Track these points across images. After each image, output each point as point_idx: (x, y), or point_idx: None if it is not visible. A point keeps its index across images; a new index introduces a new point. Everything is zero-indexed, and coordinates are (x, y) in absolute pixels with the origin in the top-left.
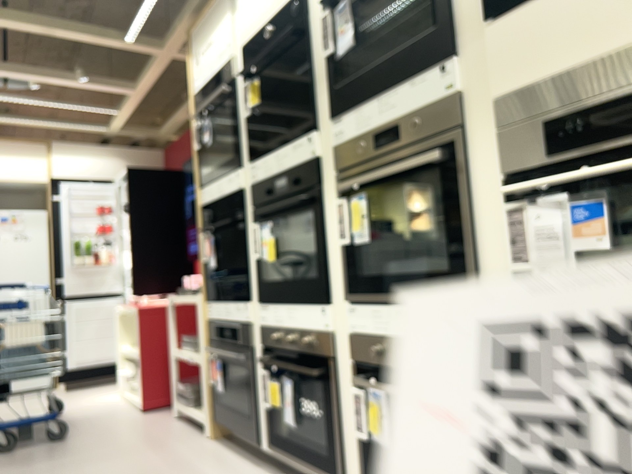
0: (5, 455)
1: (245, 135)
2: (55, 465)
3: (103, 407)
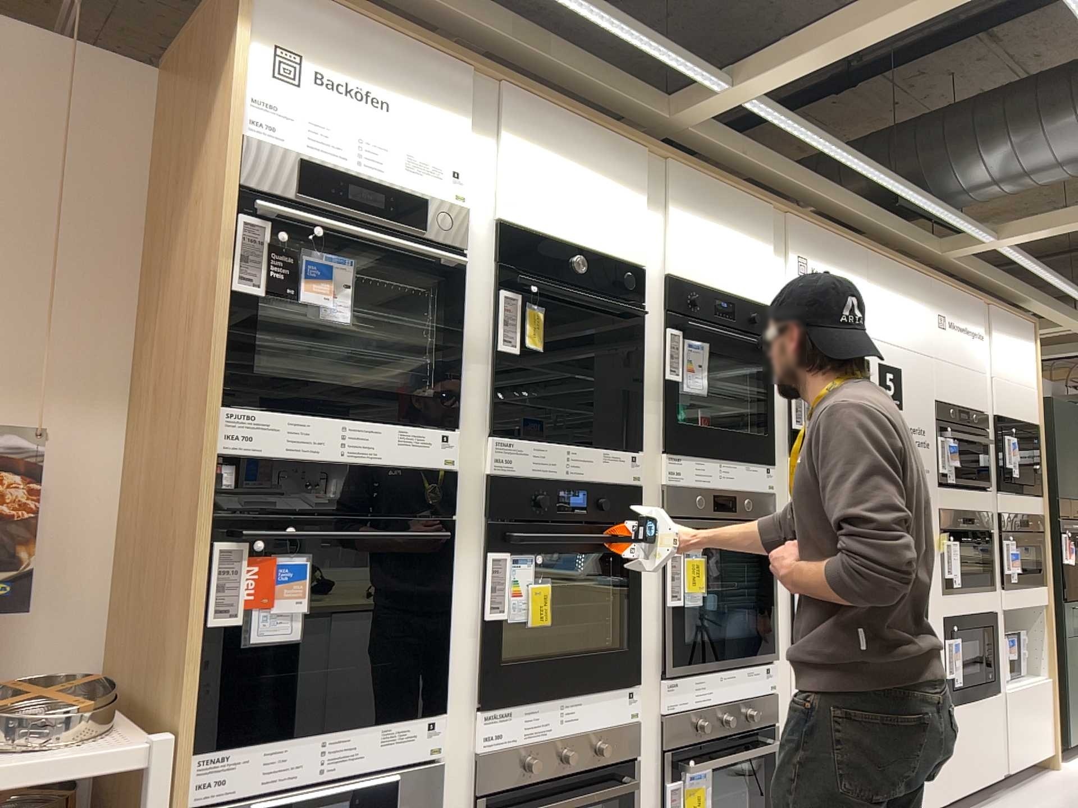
0: None
1: (478, 376)
2: None
3: None
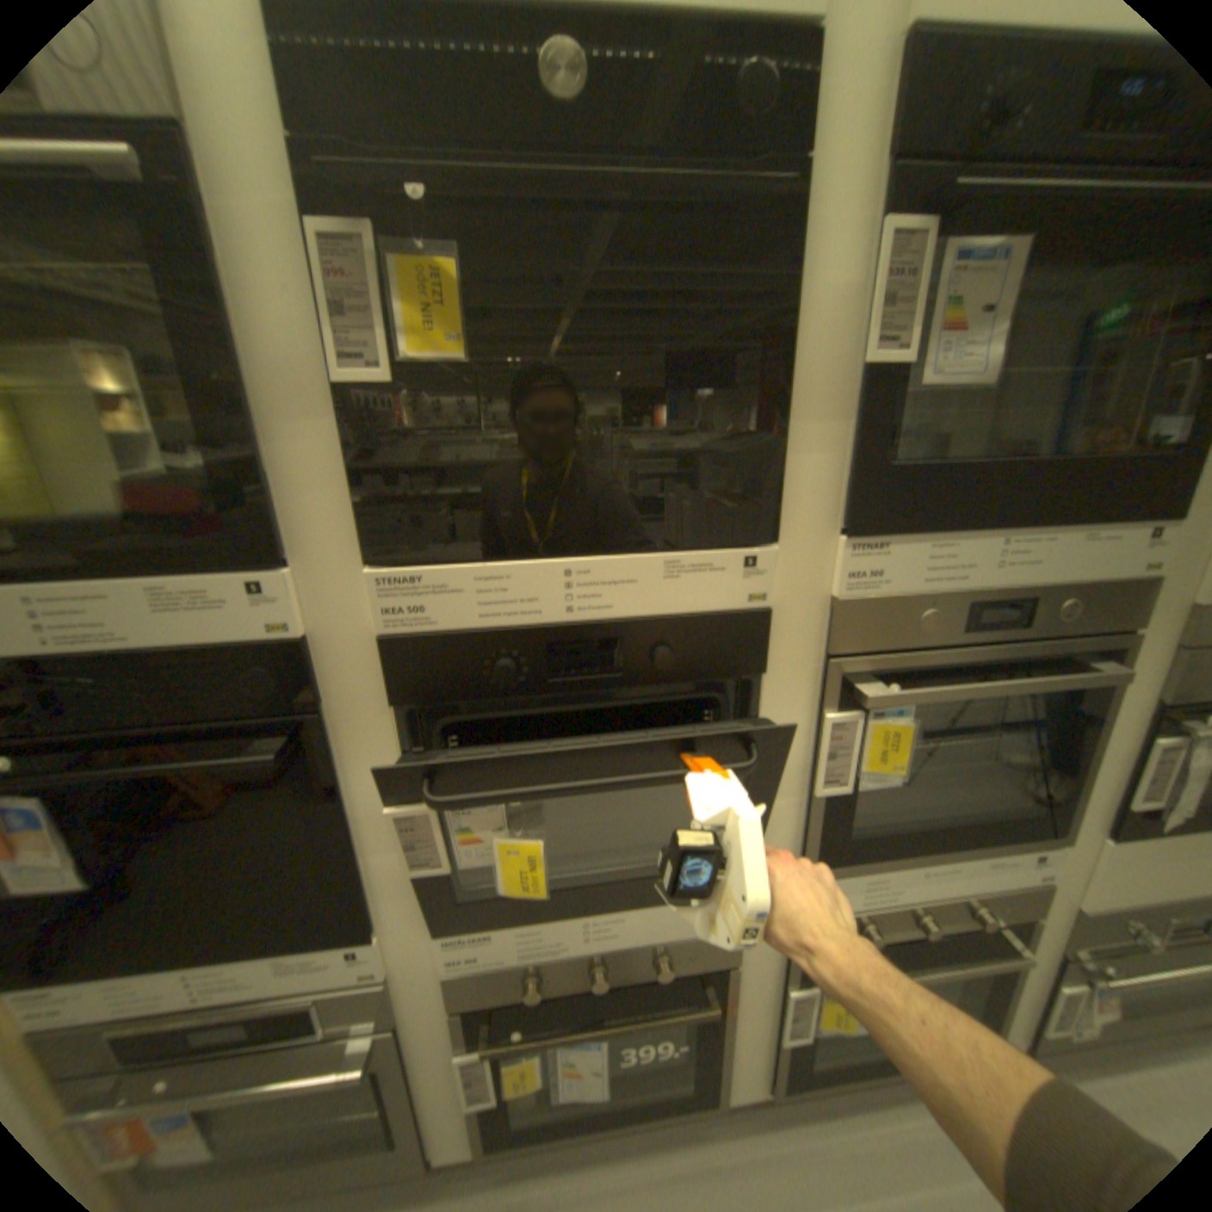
0: None
1: (307, 441)
2: None
3: None
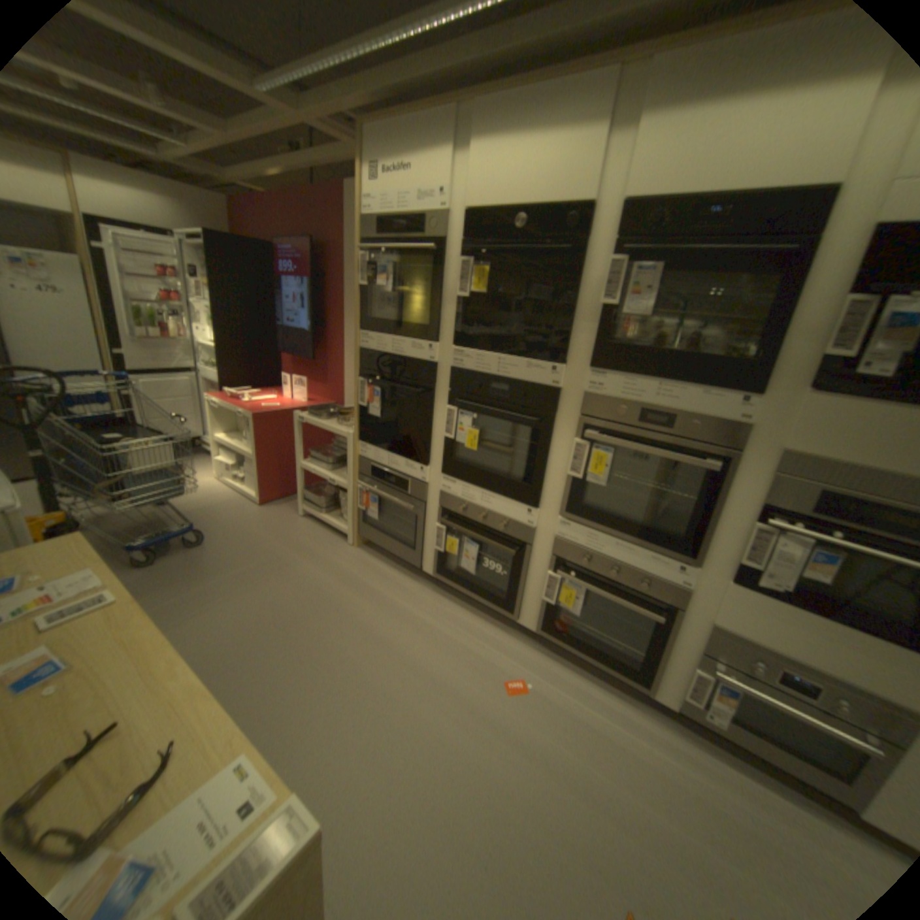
0: (150, 568)
1: (449, 313)
2: (222, 583)
3: (209, 496)
